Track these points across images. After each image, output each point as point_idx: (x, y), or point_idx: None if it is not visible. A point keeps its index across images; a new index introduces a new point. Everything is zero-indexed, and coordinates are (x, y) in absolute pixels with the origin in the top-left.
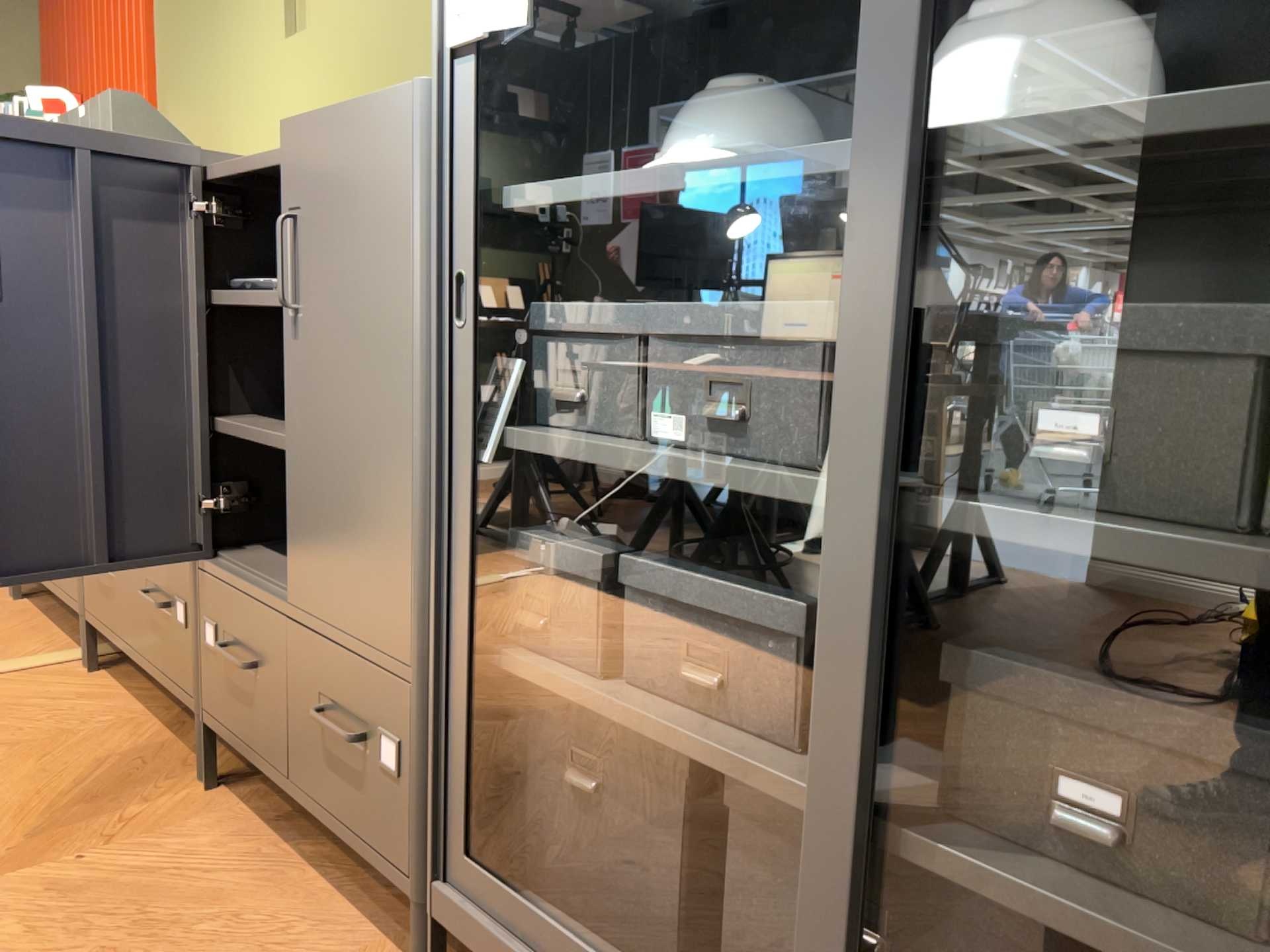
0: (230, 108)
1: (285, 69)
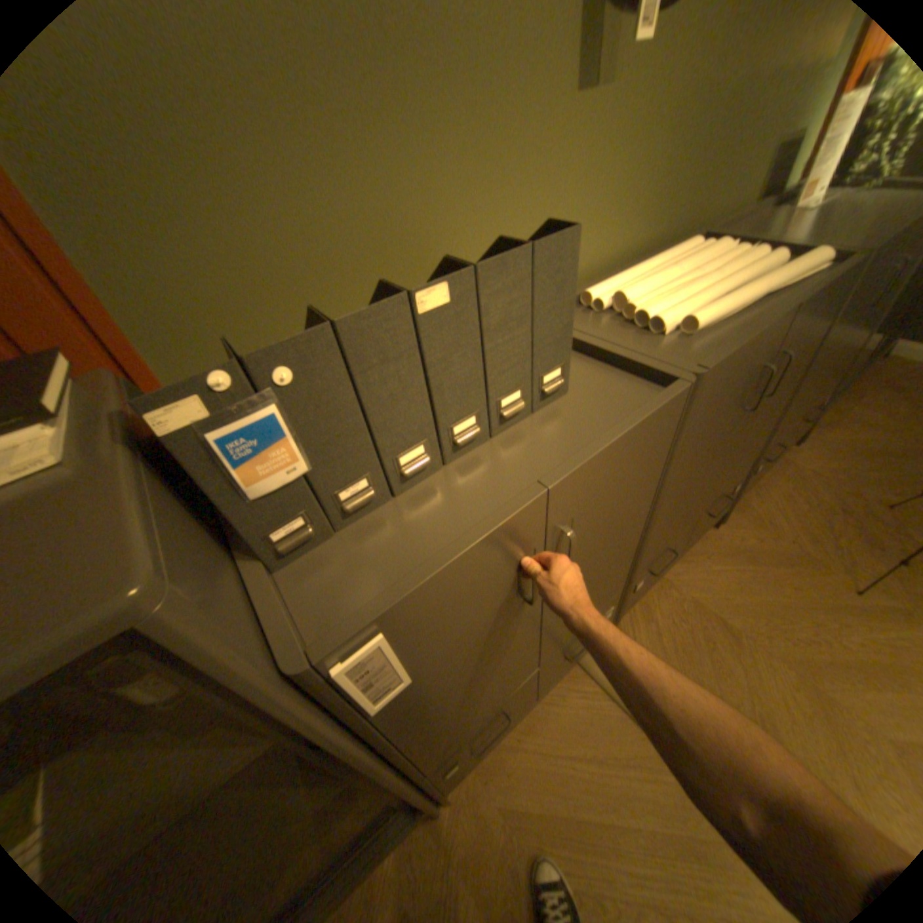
0: (444, 195)
1: (574, 131)
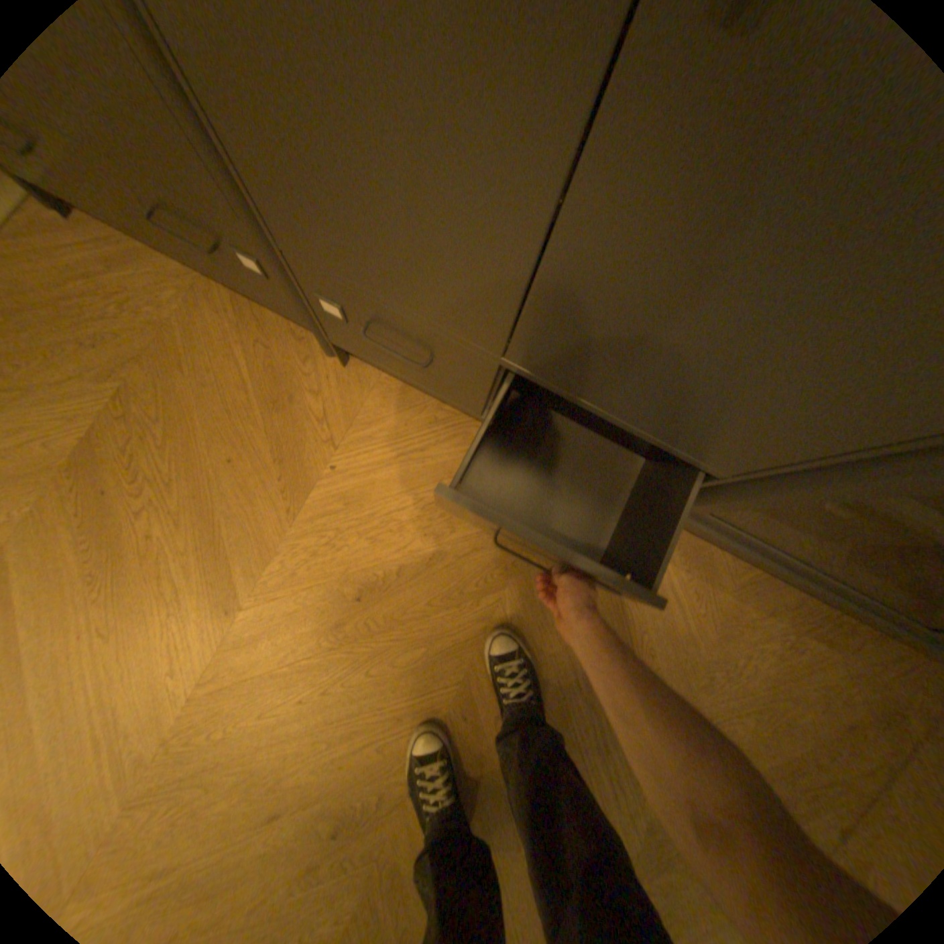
0: None
1: None
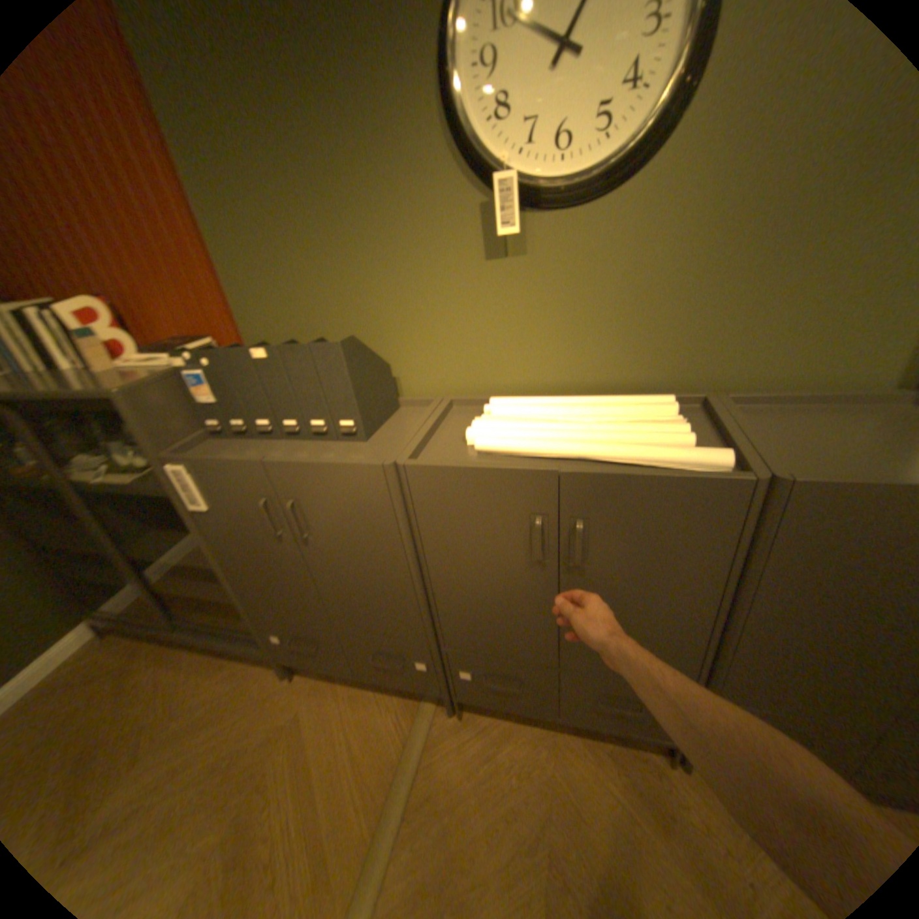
0: (381, 311)
1: (487, 285)
